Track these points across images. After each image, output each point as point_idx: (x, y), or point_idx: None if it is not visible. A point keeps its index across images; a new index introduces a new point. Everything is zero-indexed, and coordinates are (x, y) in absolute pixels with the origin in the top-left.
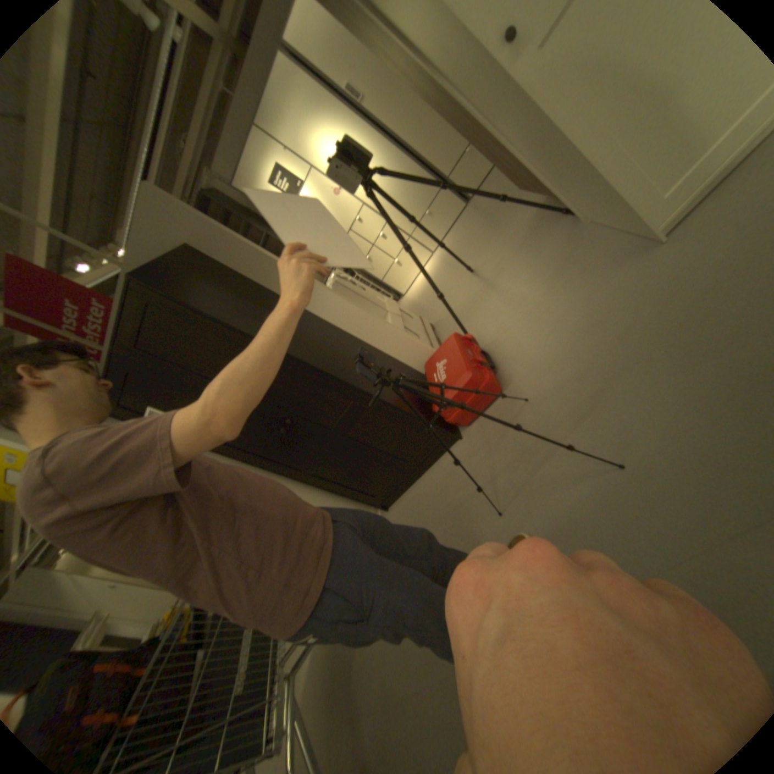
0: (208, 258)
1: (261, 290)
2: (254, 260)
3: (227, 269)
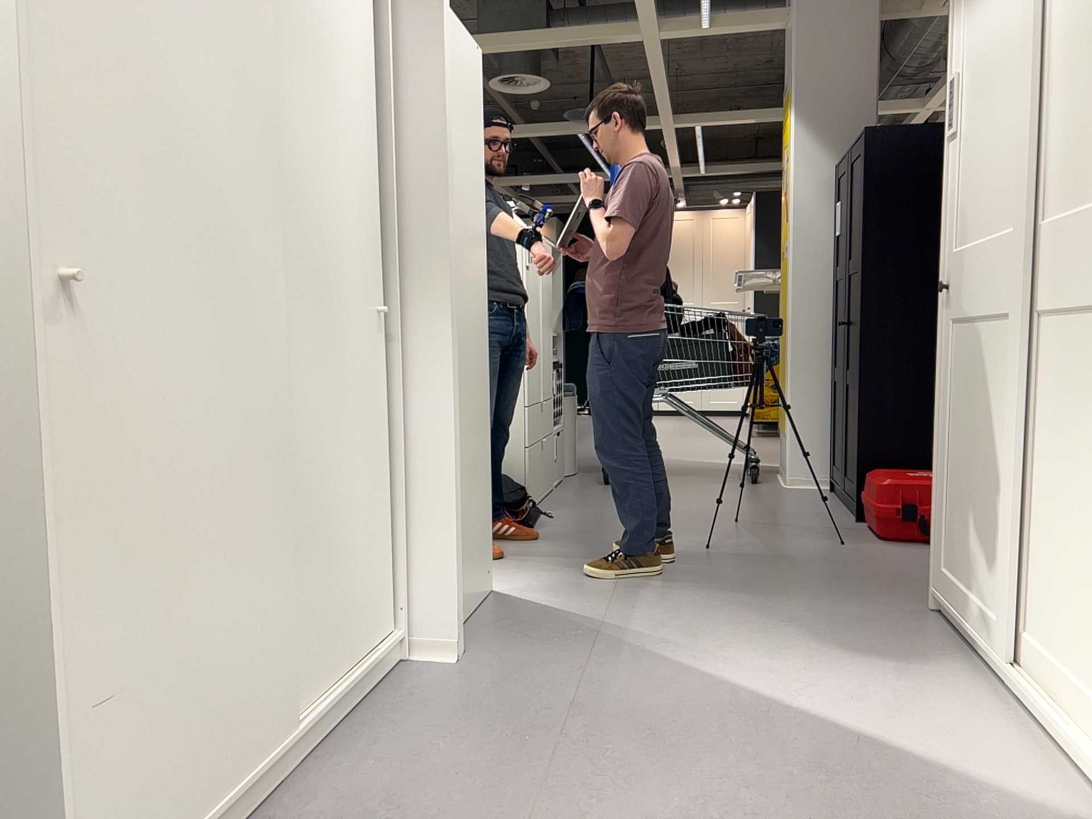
0: None
1: None
2: None
3: None
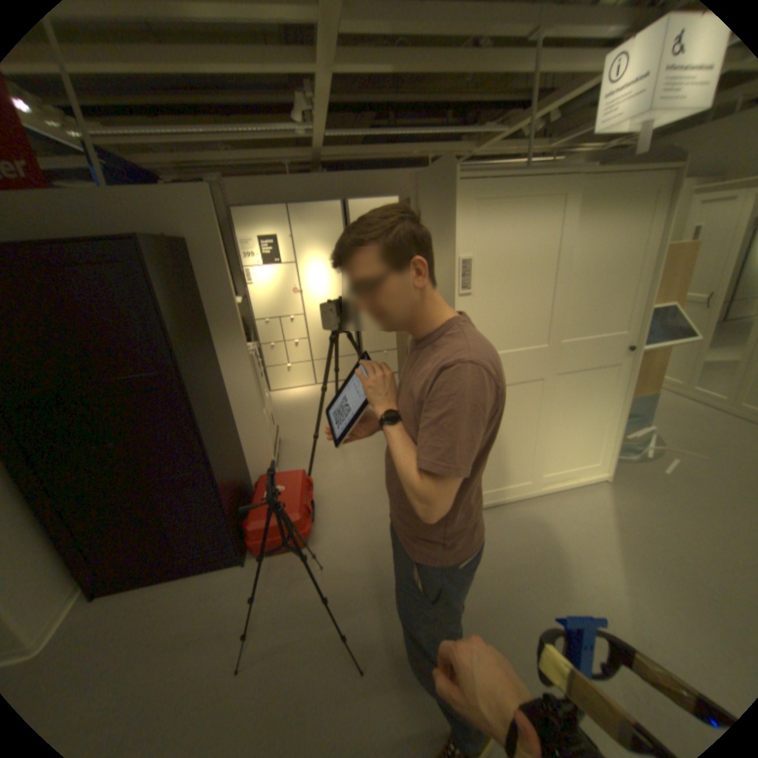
0: (189, 262)
1: (203, 320)
2: (221, 298)
3: (194, 282)
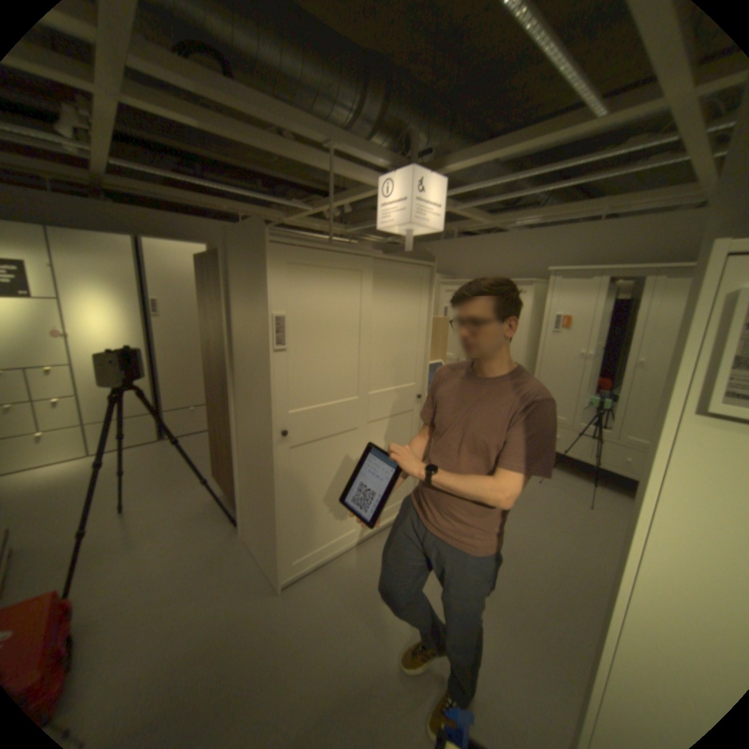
0: None
1: None
2: None
3: None
